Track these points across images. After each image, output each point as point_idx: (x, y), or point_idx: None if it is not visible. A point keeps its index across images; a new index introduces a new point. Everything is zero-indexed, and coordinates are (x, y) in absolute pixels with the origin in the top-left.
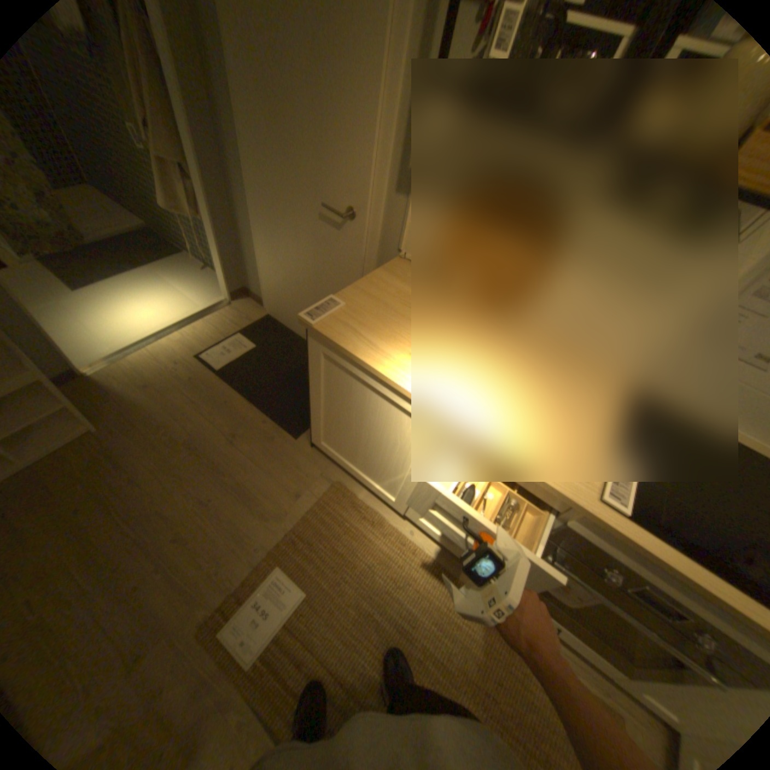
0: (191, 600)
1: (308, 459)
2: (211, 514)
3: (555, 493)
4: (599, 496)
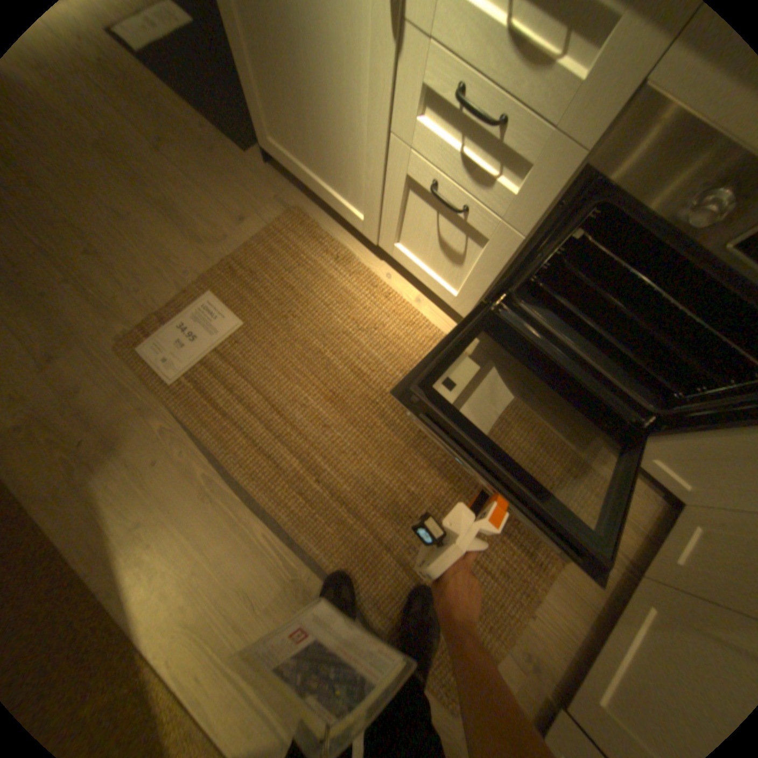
0: (107, 312)
1: (258, 177)
2: (129, 227)
3: None
4: None
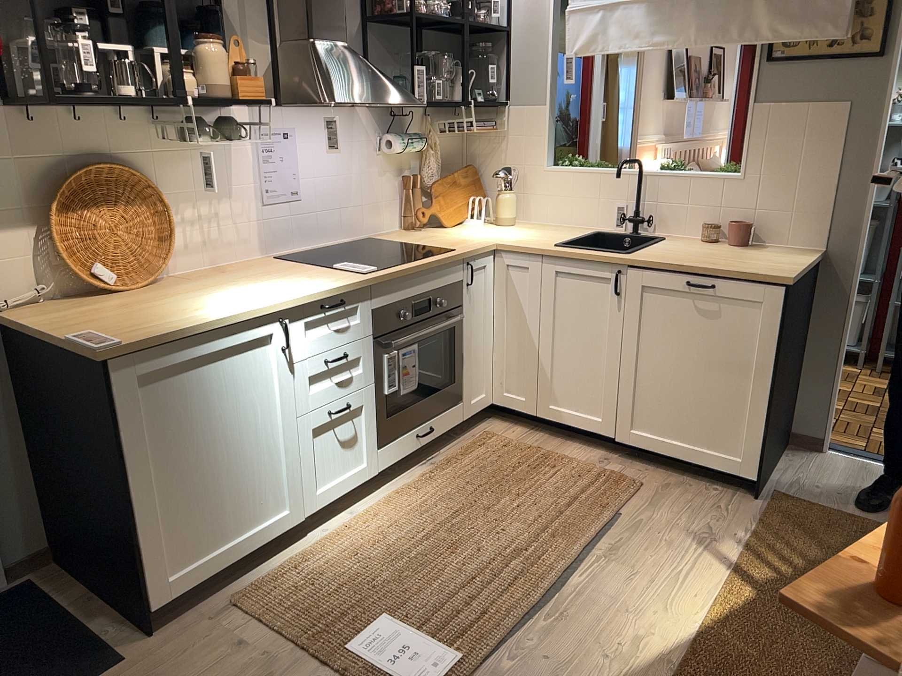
0: None
1: (175, 639)
2: None
3: (354, 286)
4: (360, 274)
